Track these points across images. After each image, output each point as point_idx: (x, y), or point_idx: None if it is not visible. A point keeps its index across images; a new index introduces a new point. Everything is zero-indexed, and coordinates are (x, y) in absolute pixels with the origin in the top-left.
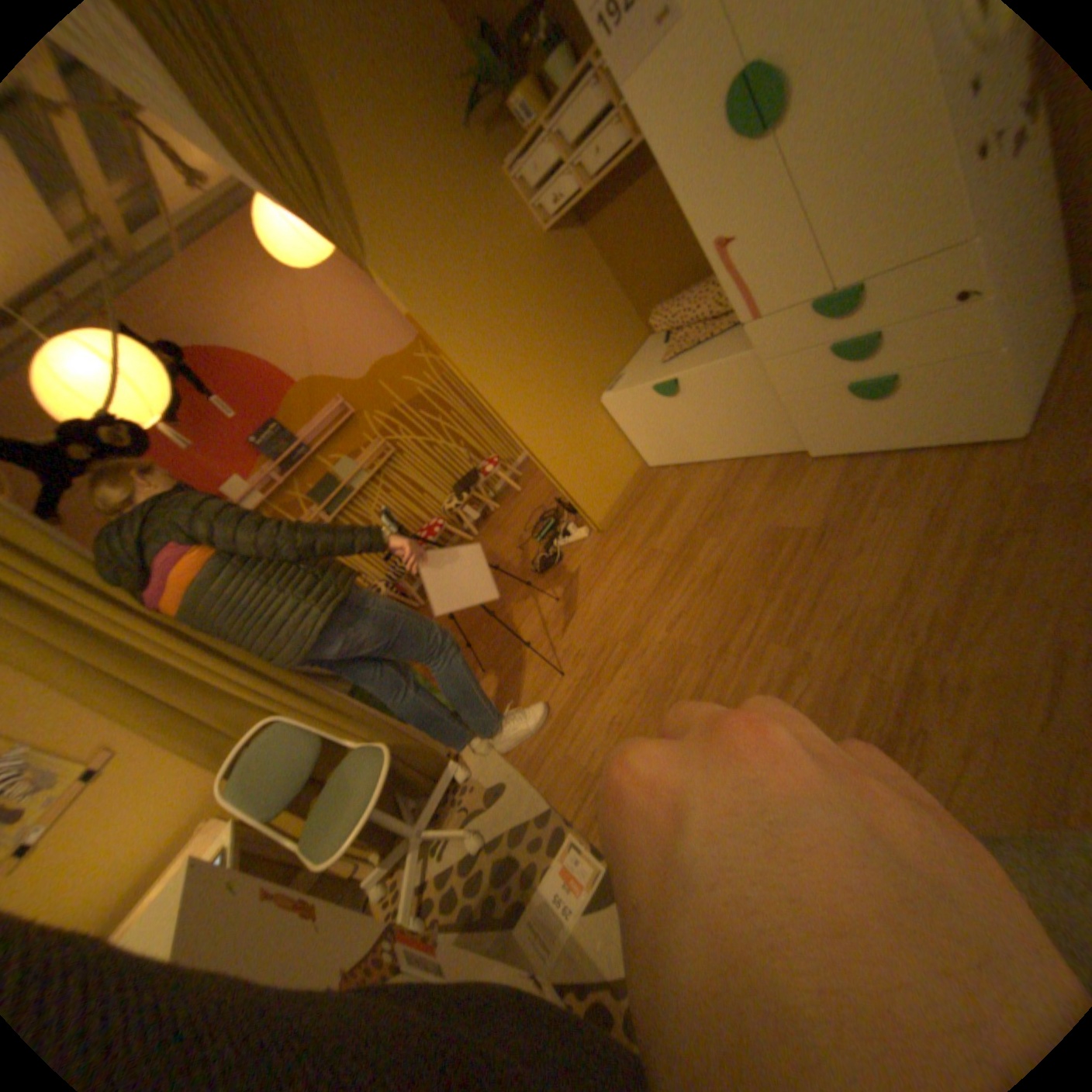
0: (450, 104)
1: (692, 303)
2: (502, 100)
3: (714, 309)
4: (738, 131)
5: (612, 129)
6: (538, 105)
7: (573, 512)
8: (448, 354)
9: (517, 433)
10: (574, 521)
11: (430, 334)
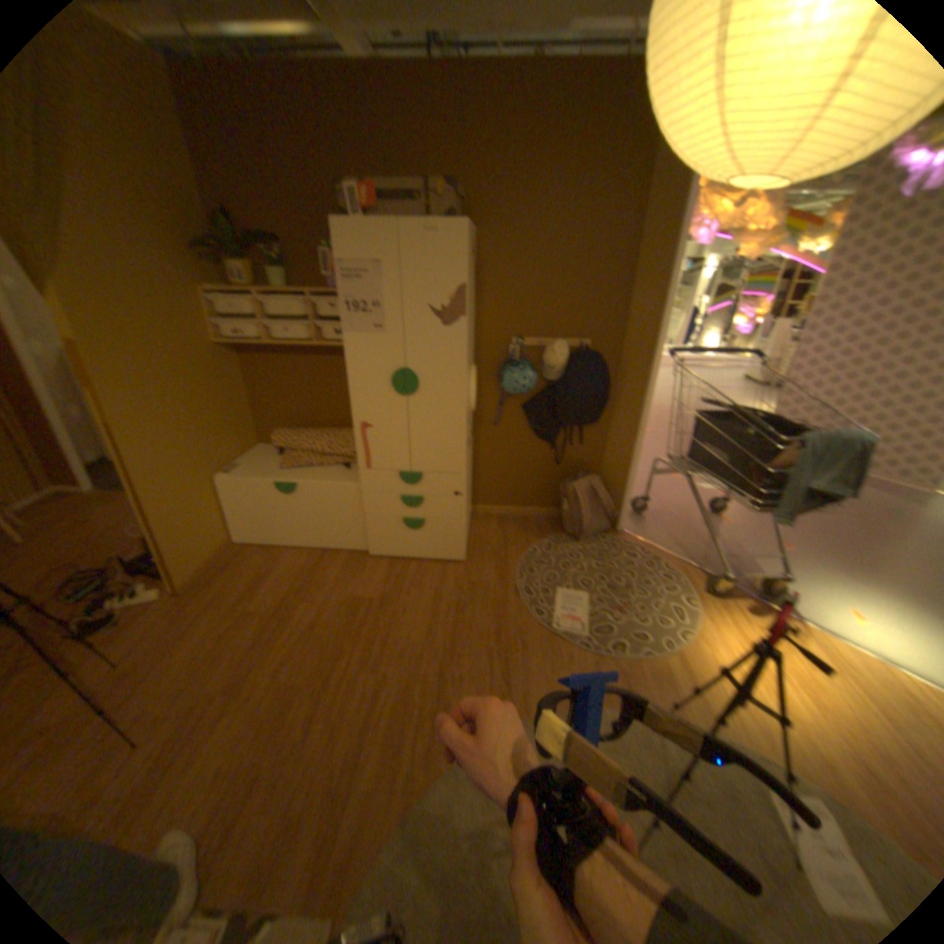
0: (173, 228)
1: (308, 440)
2: (209, 251)
3: (323, 450)
4: (391, 387)
5: (299, 329)
6: (246, 280)
7: (129, 576)
8: (93, 393)
9: (131, 486)
10: (133, 585)
11: (83, 369)
